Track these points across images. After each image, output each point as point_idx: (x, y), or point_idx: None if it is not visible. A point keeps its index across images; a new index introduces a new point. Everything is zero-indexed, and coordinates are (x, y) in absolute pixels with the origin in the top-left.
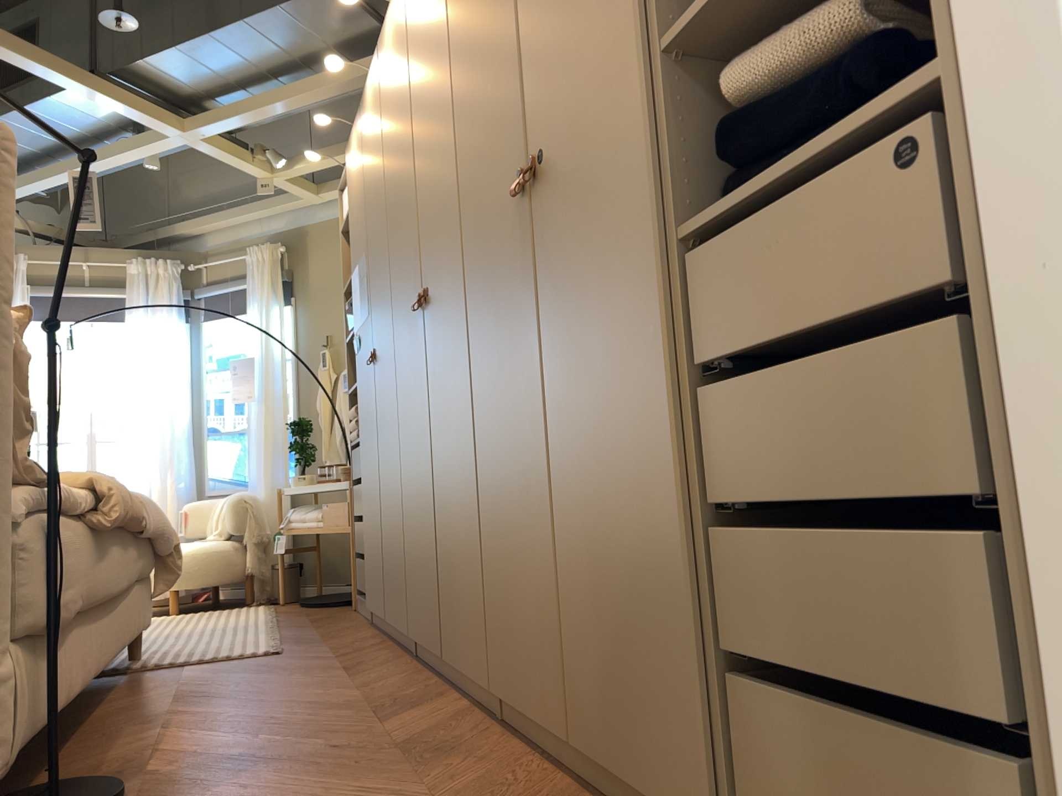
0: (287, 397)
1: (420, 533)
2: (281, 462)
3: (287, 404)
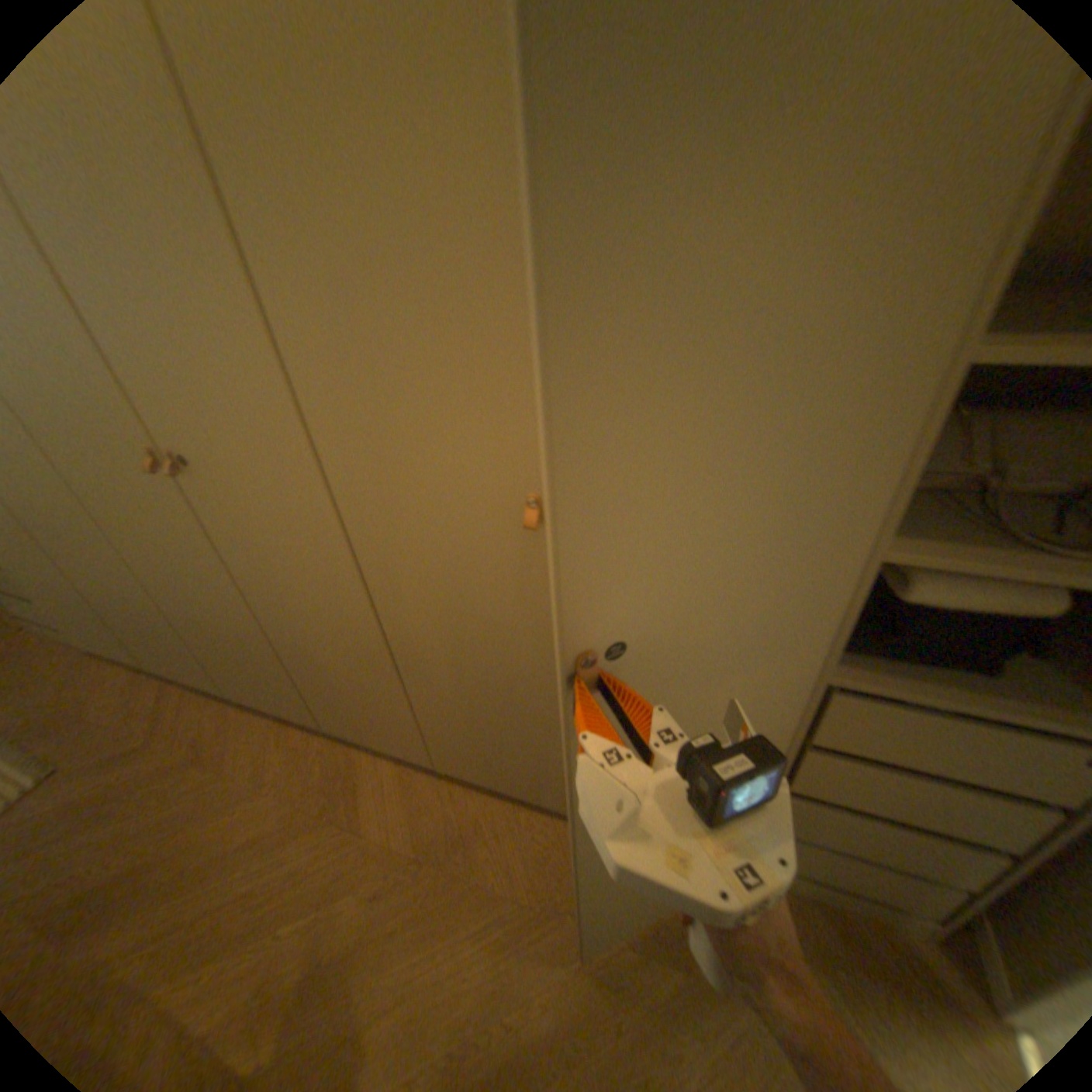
0: None
1: (222, 654)
2: None
3: None
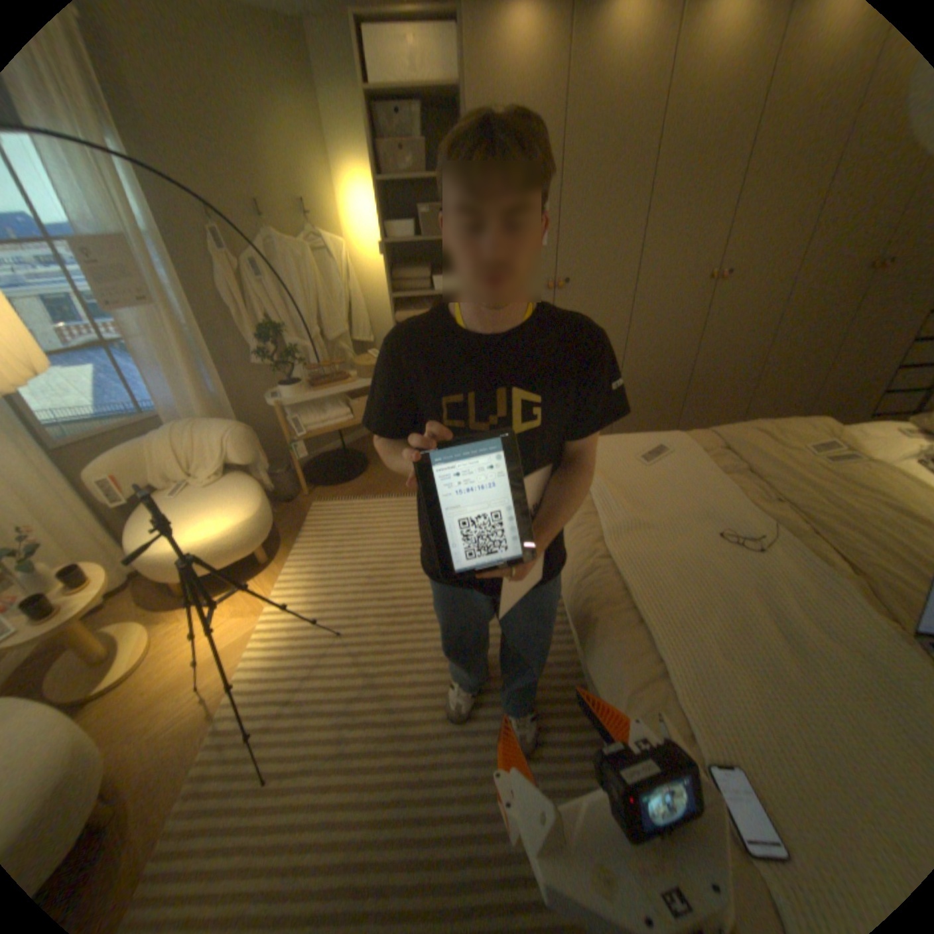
0: (163, 293)
1: (646, 396)
2: (196, 379)
3: (168, 303)
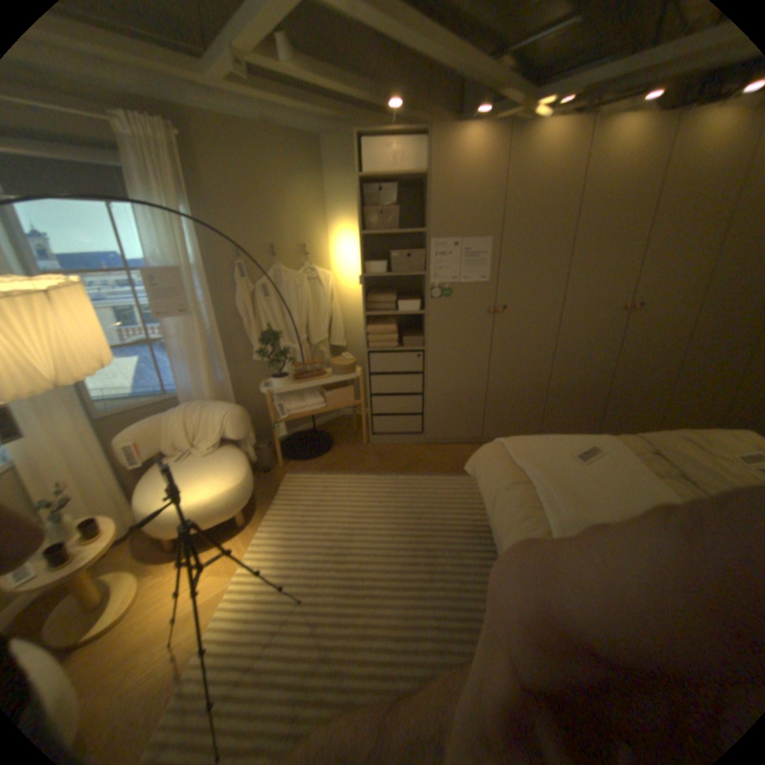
0: (202, 306)
1: (576, 400)
2: (214, 369)
3: (204, 313)
